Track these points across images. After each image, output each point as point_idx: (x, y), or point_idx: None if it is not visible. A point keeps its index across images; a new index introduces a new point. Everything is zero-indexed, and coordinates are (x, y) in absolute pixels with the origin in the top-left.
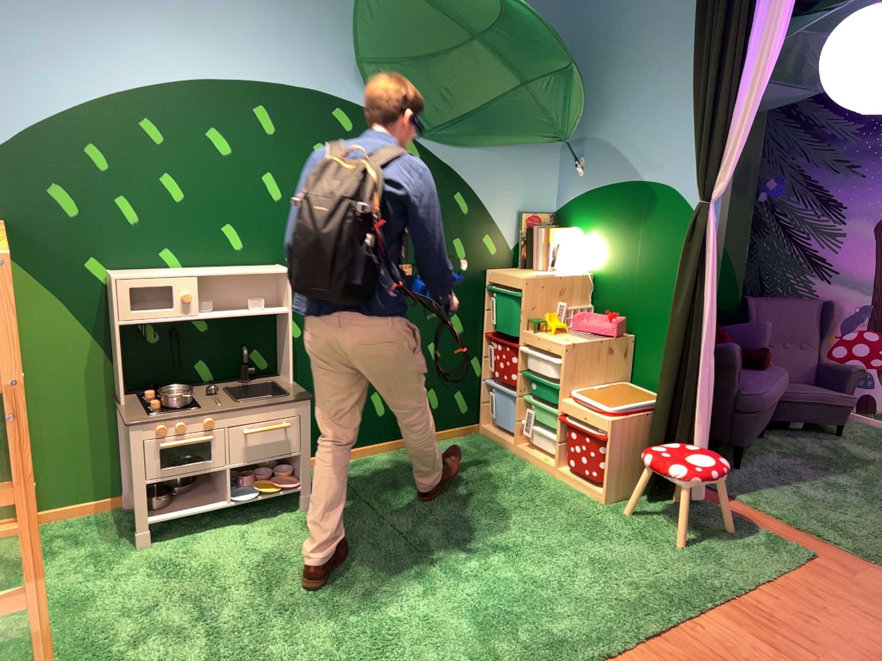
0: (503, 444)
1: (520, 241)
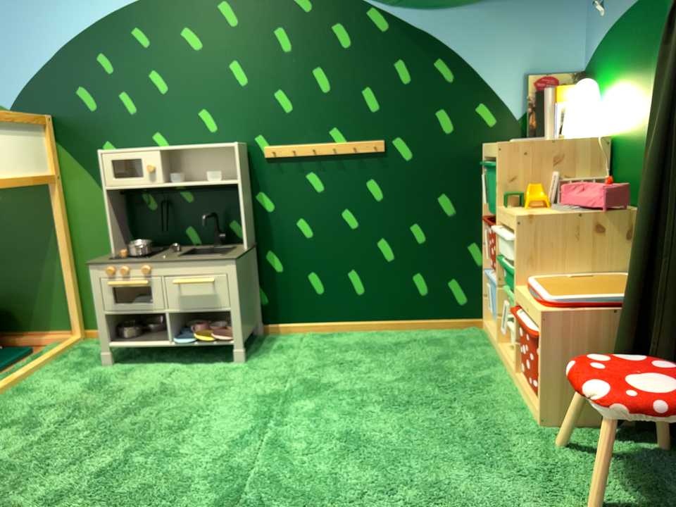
0: (493, 344)
1: (529, 106)
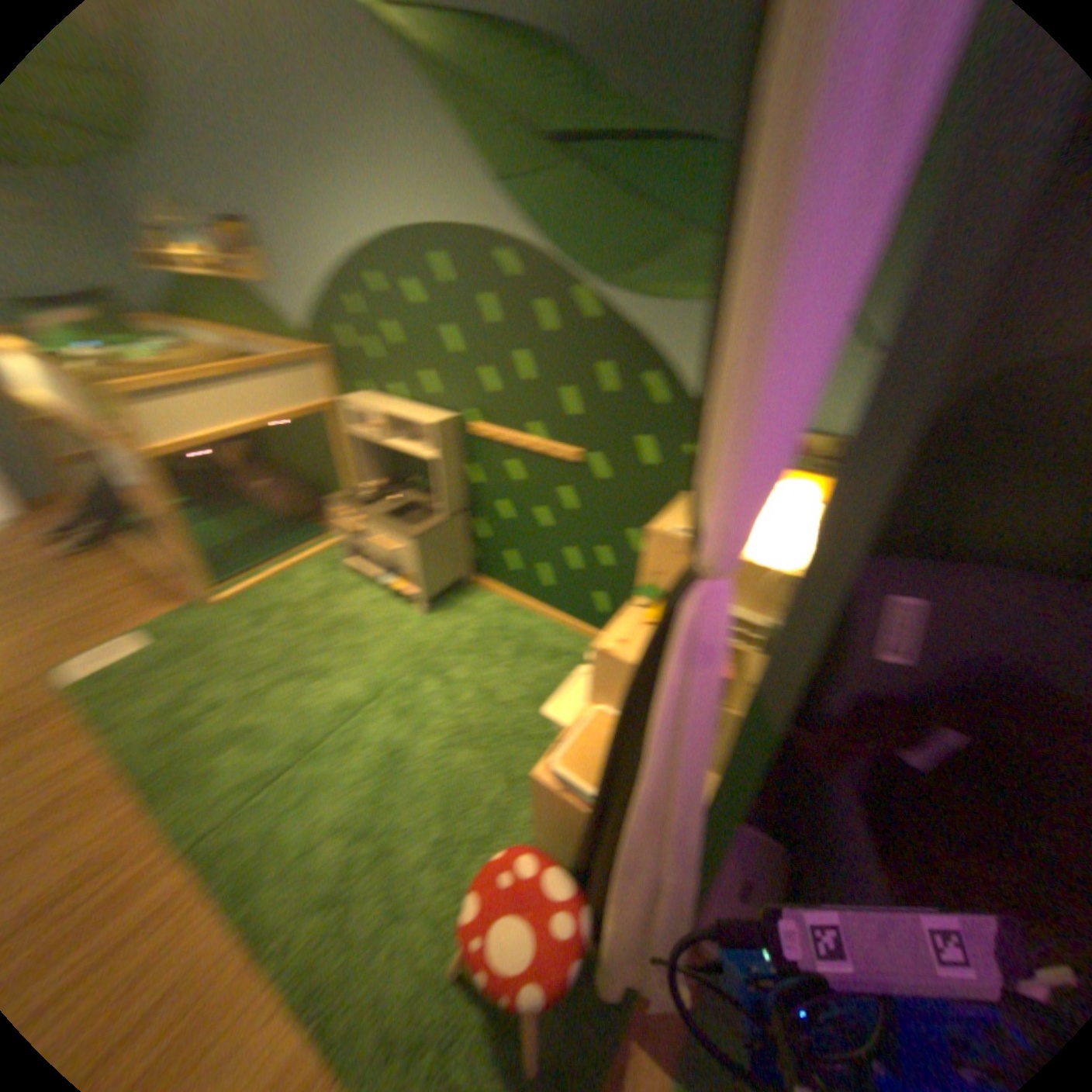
0: None
1: None
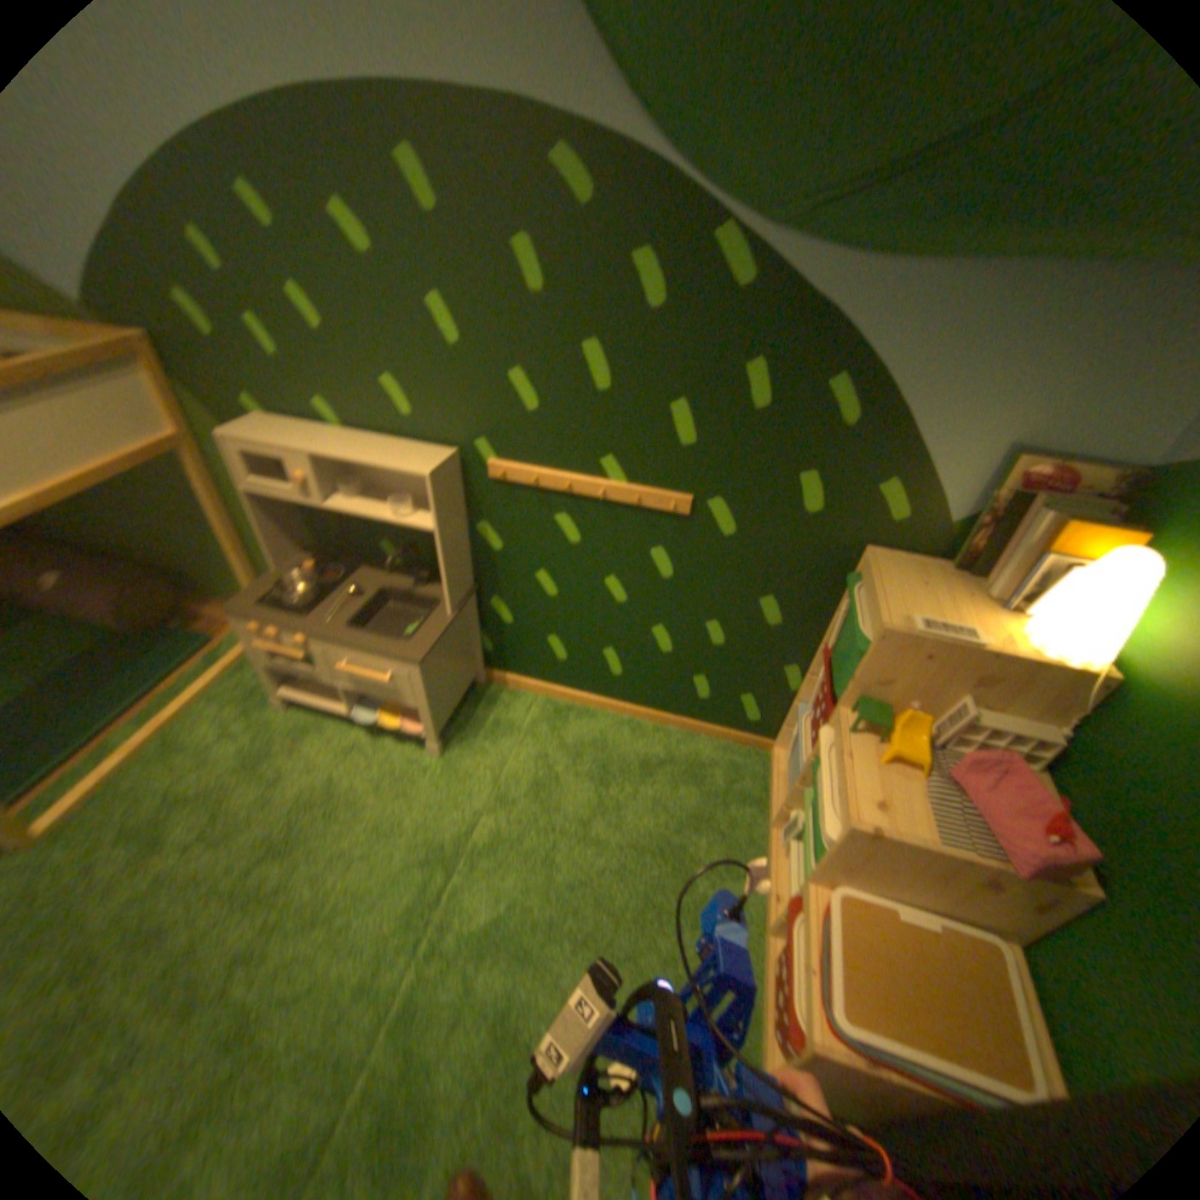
0: (770, 811)
1: (991, 515)
